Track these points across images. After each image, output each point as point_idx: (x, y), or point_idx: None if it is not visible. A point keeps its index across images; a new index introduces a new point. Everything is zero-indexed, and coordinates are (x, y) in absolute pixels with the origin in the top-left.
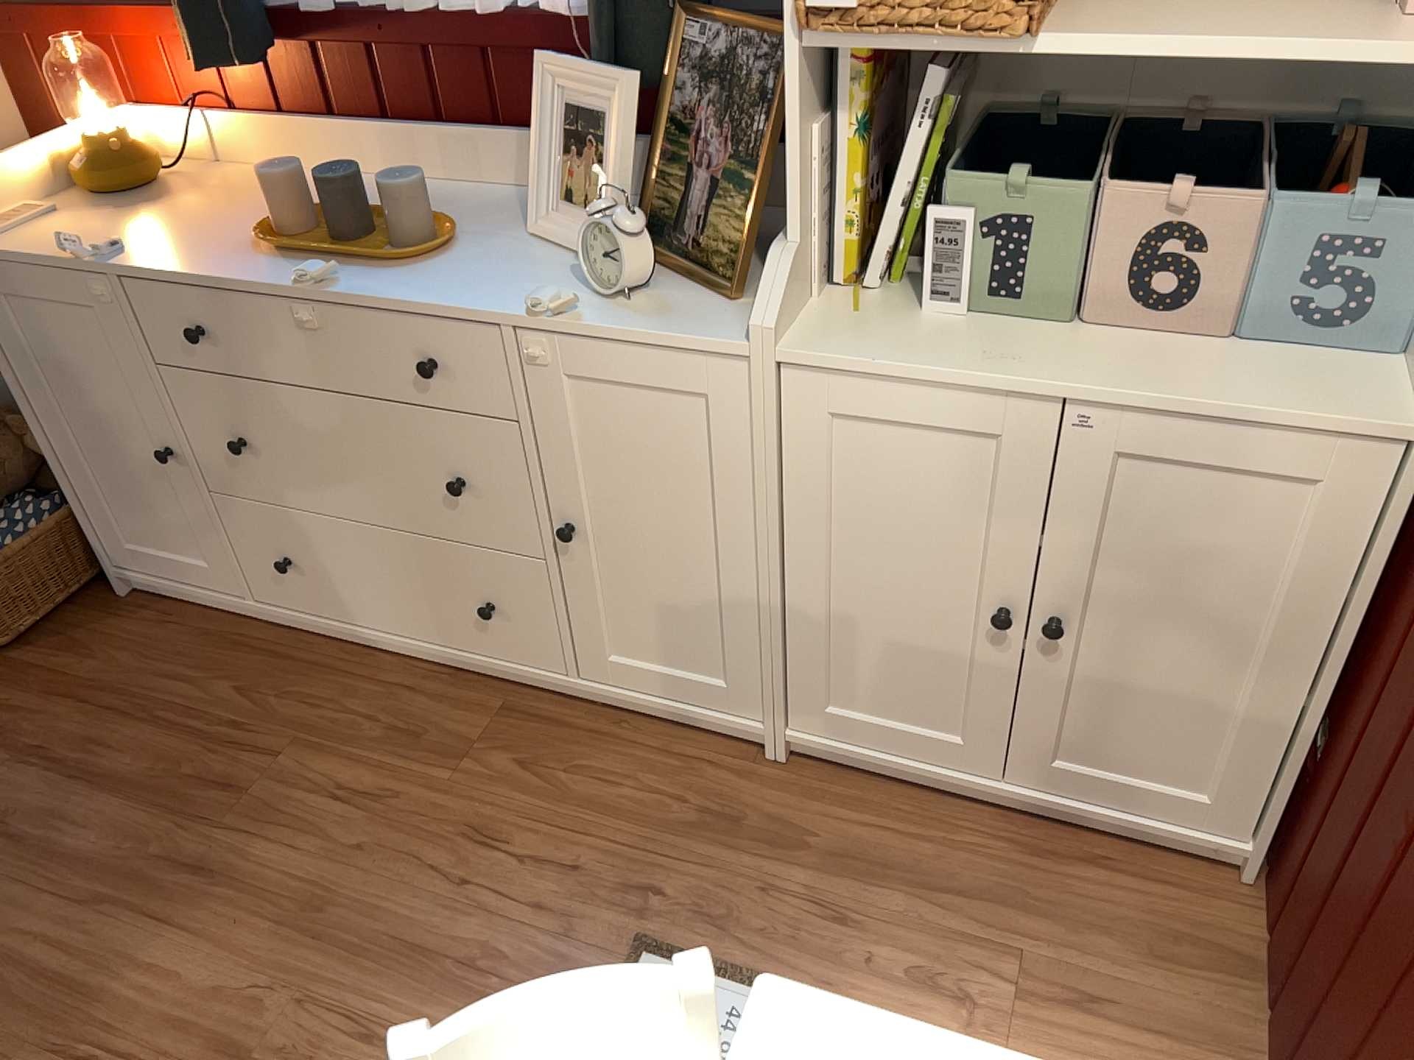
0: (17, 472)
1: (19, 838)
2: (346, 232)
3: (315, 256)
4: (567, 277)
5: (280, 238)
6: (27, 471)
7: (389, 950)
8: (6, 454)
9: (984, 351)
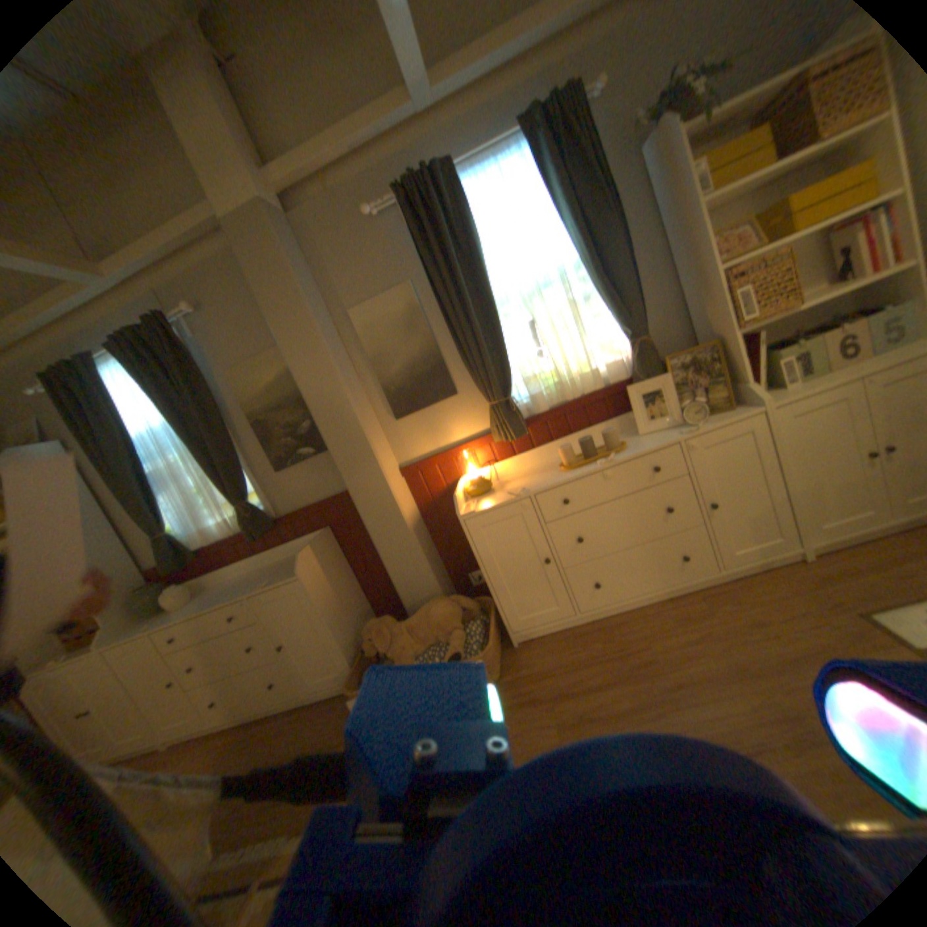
0: (456, 615)
1: (592, 726)
2: (587, 453)
3: (587, 460)
4: (669, 431)
5: (565, 465)
6: (458, 614)
7: (790, 669)
8: (451, 609)
9: (821, 381)
